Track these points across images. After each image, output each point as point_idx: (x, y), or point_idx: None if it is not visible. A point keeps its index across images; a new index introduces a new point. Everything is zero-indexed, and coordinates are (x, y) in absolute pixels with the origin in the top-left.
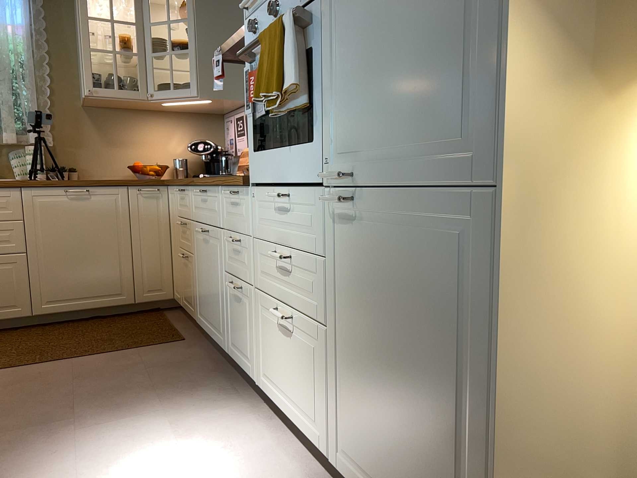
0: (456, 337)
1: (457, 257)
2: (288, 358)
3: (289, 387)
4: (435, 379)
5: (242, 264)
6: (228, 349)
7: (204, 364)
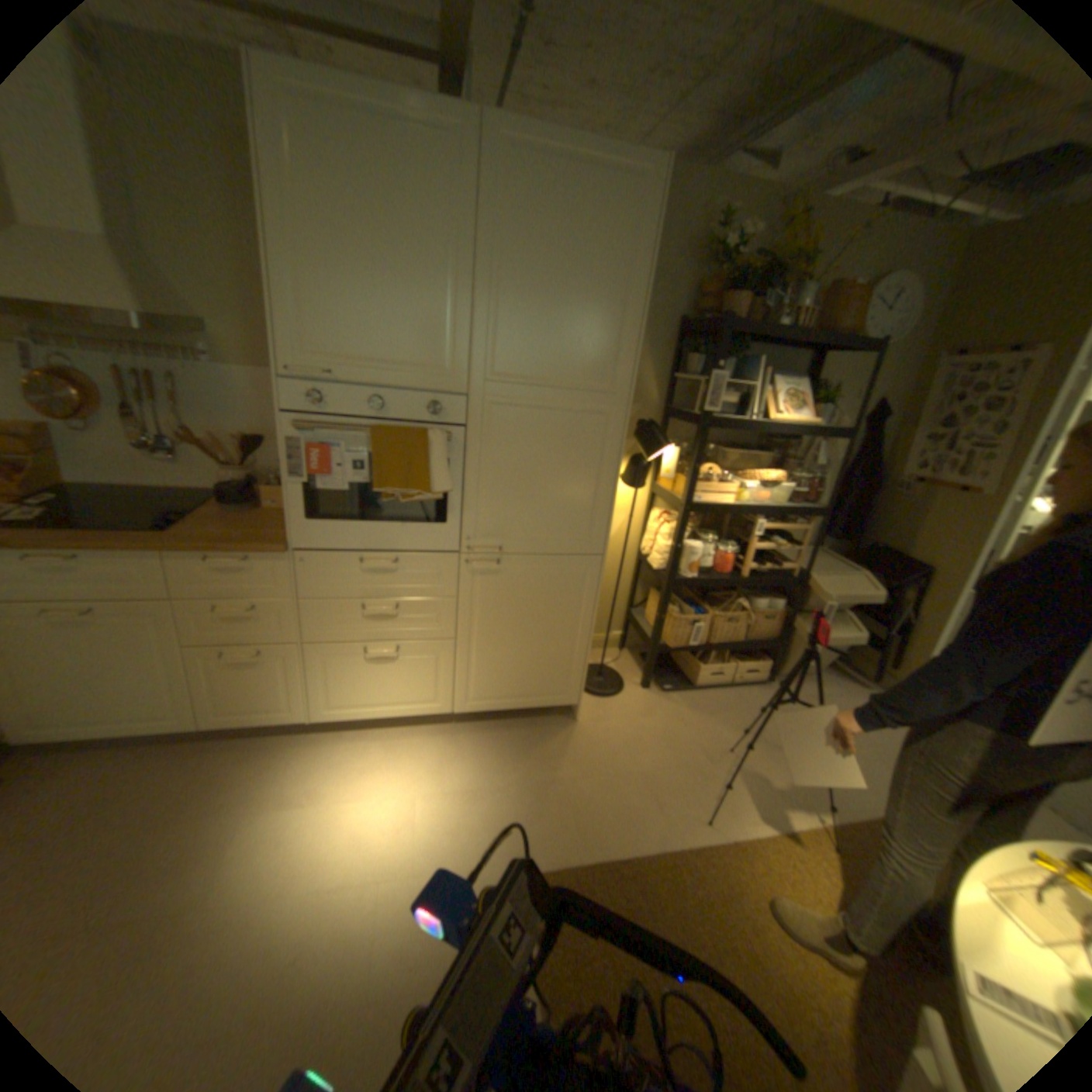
0: (568, 611)
1: (572, 581)
2: (384, 676)
3: (385, 695)
4: (554, 631)
5: (255, 628)
6: (197, 725)
7: (138, 767)
